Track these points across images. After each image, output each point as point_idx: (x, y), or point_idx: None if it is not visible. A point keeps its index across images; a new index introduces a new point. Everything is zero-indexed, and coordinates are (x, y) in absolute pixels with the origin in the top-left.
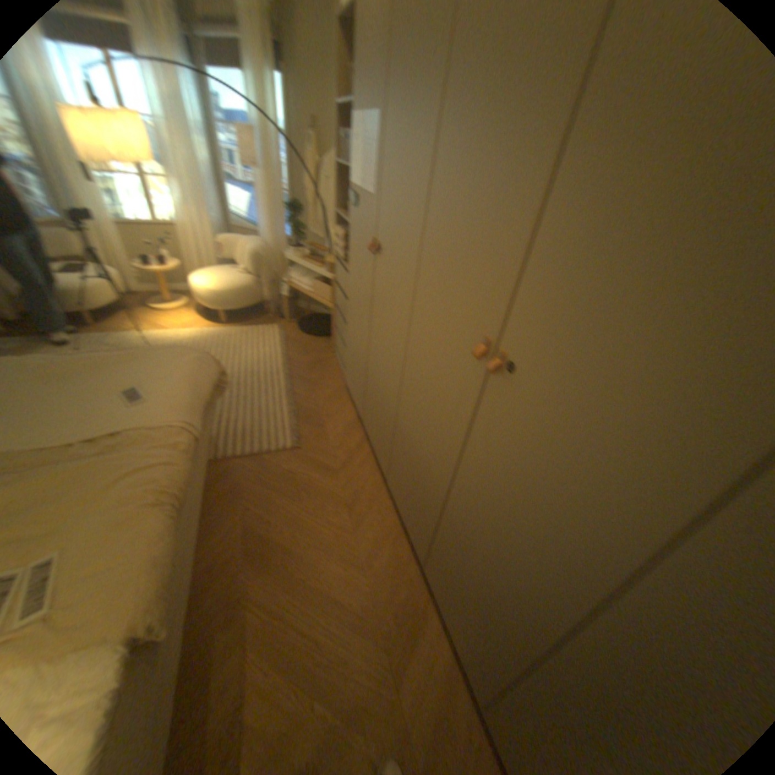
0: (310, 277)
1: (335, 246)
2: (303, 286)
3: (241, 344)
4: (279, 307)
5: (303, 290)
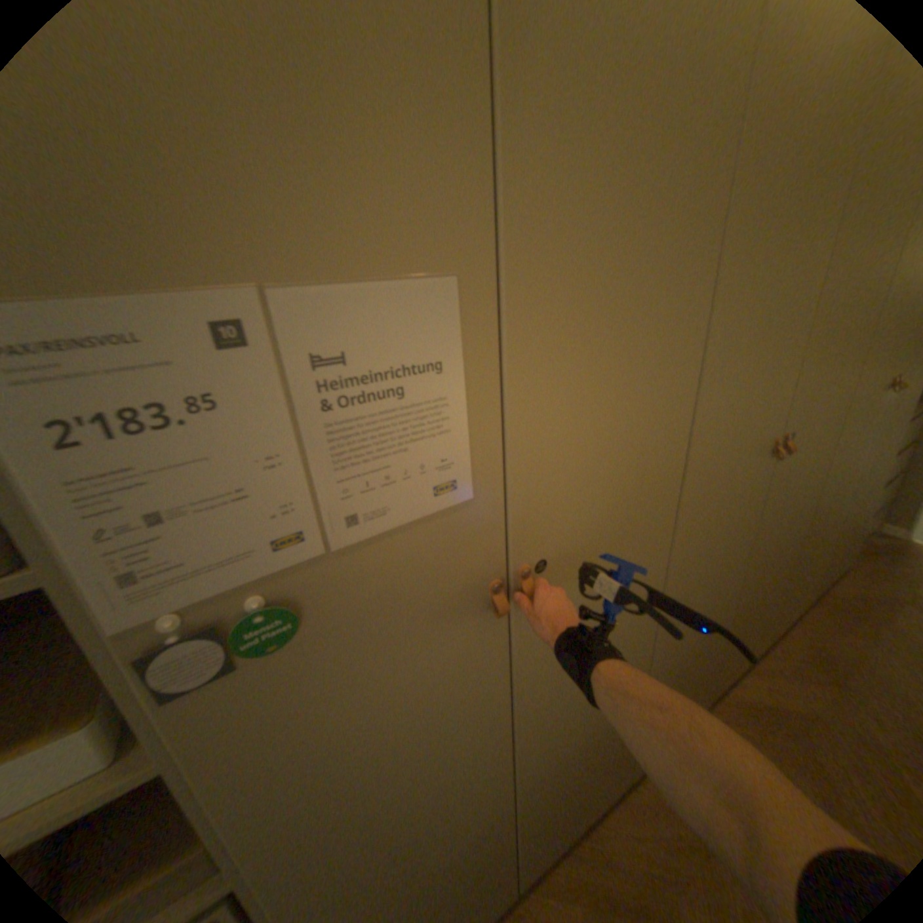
0: None
1: None
2: None
3: None
4: None
5: None
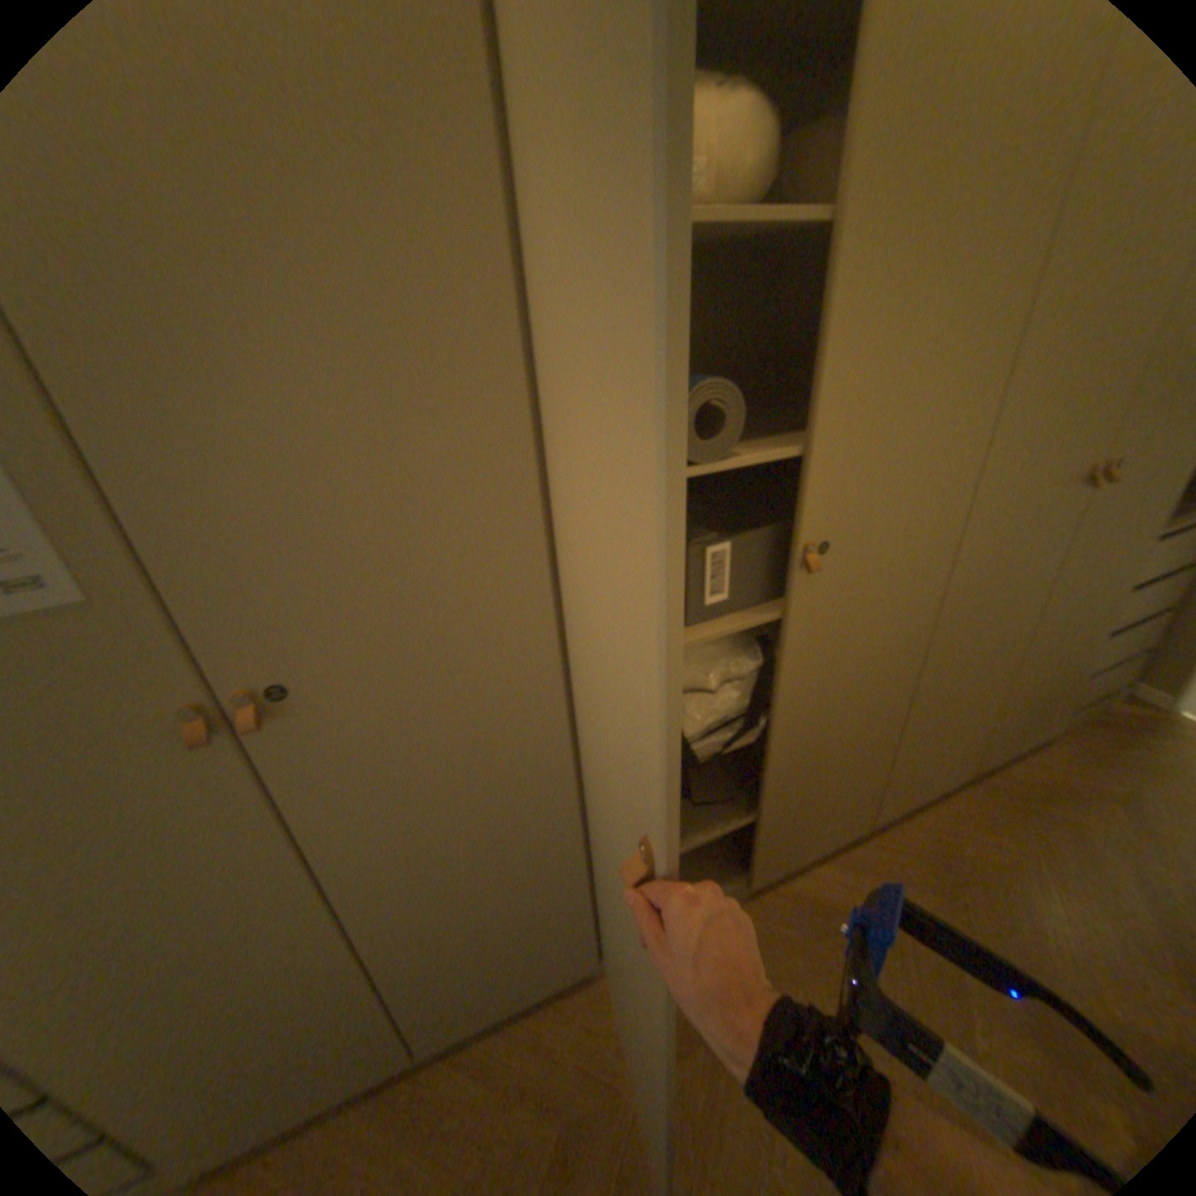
0: None
1: None
2: None
3: None
4: None
5: None
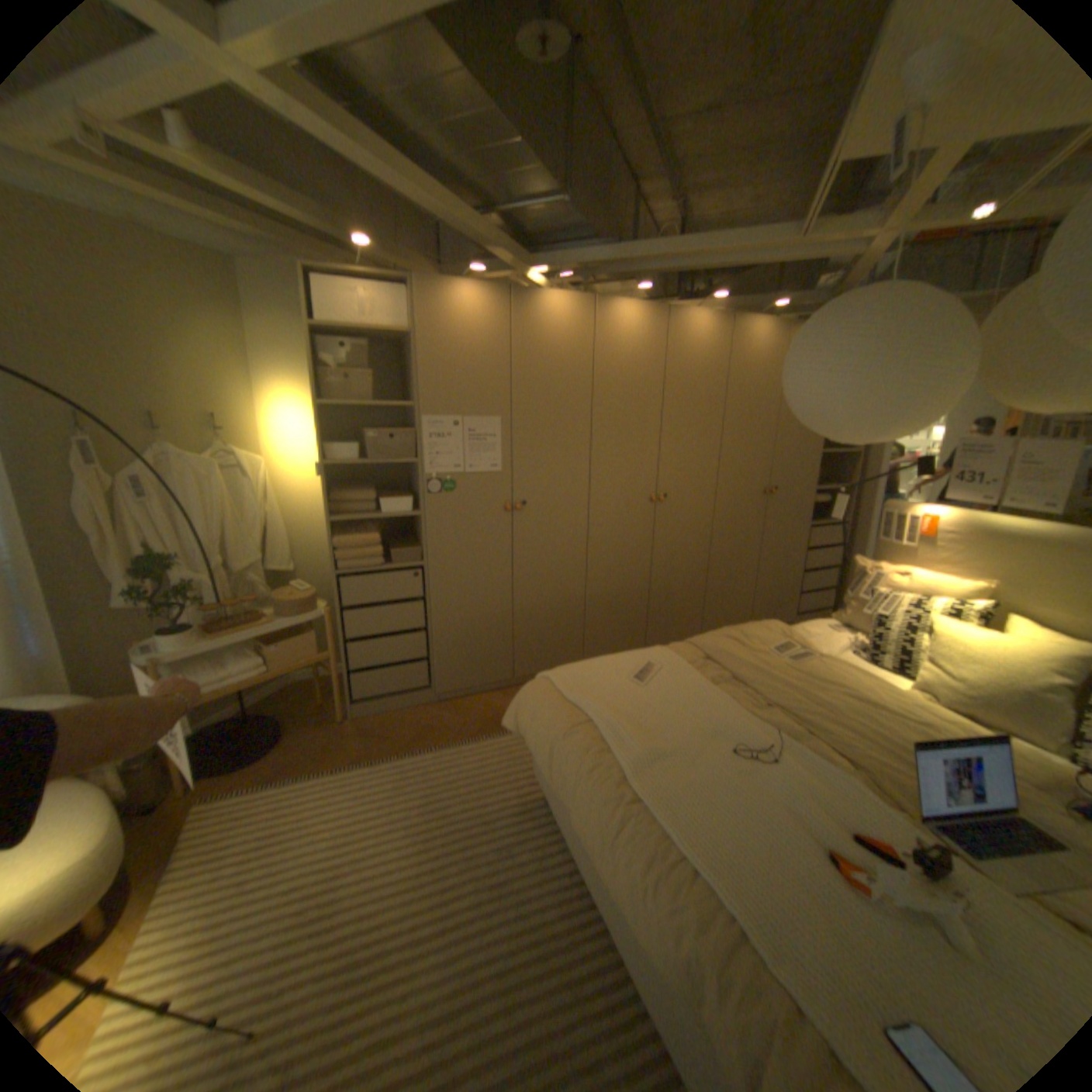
0: (239, 657)
1: (344, 561)
2: (243, 677)
3: (268, 843)
4: (143, 789)
5: (245, 683)
